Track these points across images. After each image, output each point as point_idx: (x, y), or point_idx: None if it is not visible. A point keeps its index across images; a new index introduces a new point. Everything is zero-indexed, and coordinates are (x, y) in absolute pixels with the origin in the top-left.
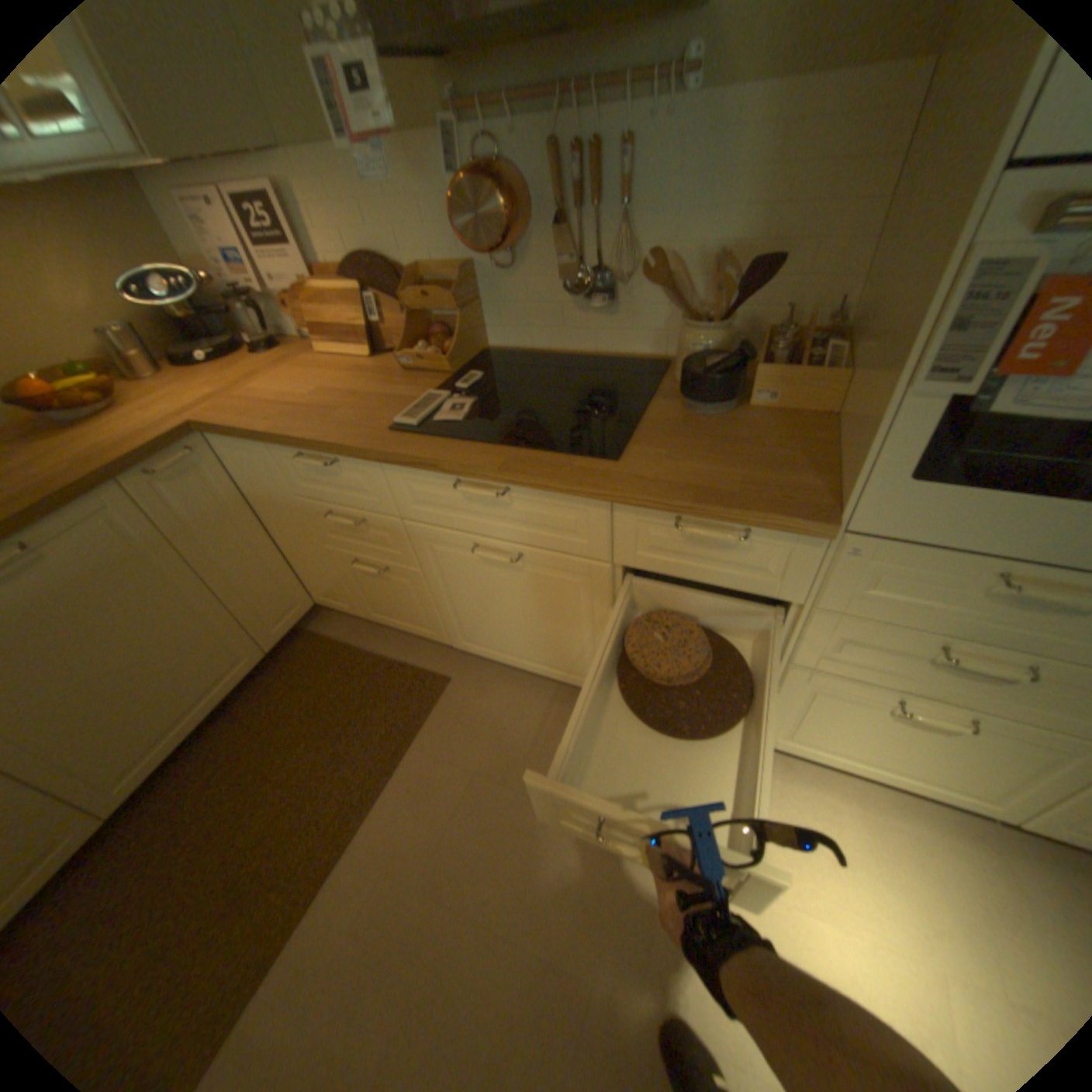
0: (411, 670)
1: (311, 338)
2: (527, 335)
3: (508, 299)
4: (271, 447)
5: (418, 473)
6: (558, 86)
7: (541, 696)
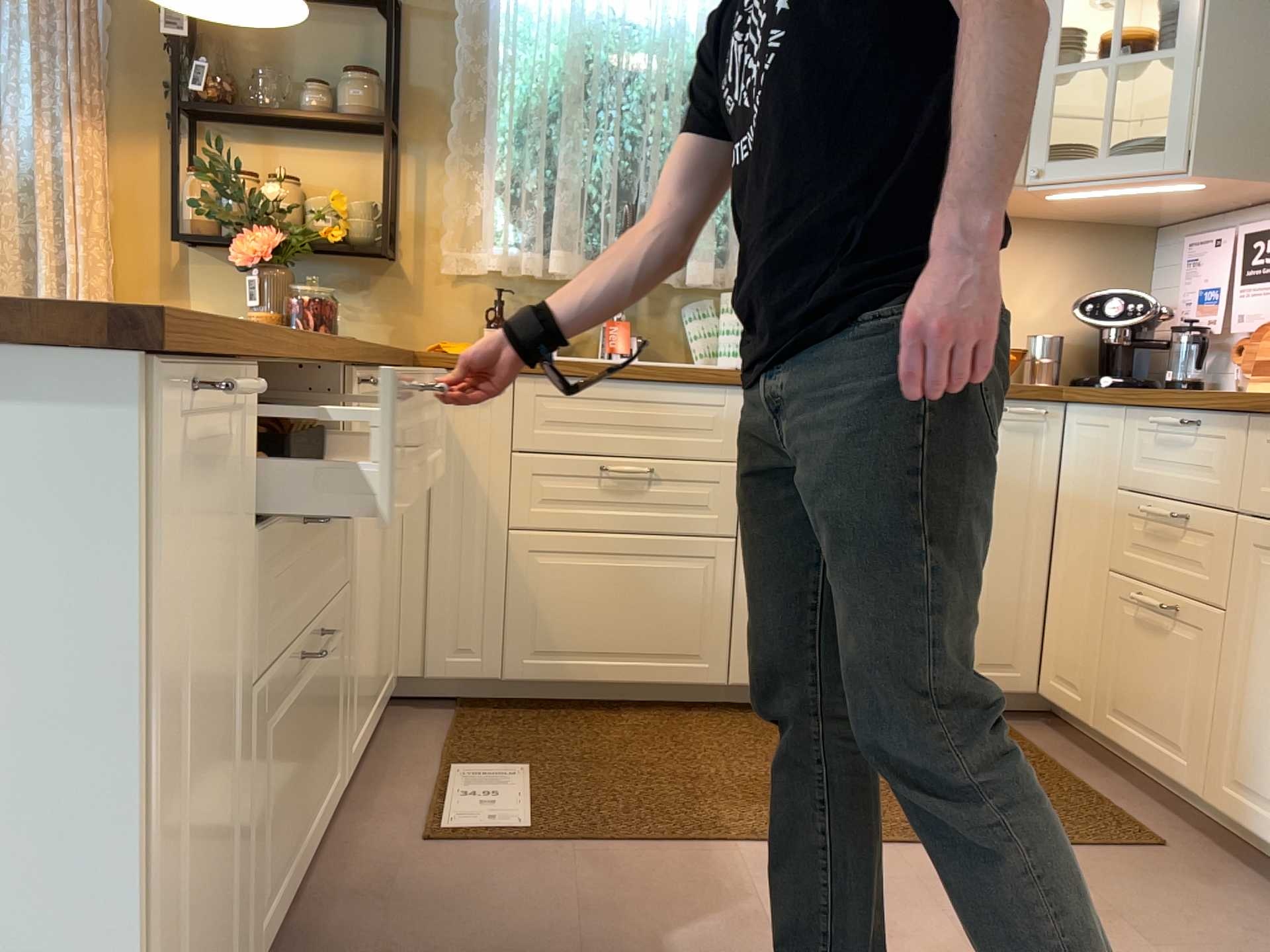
0: (1114, 812)
1: (1254, 379)
2: None
3: None
4: (1134, 417)
5: None
6: None
7: None
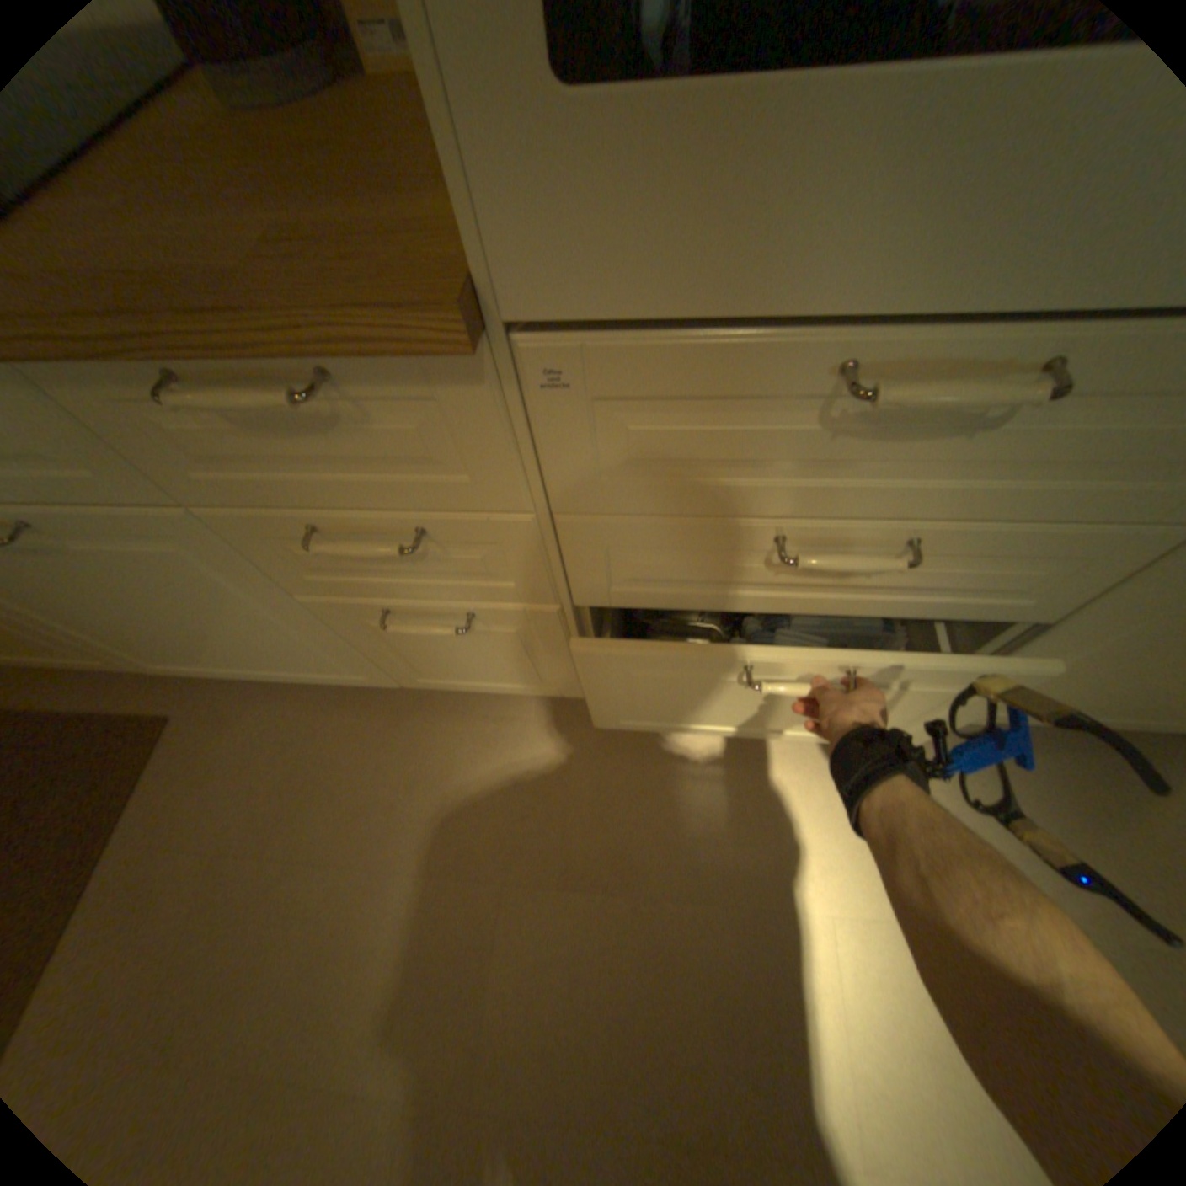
0: (100, 722)
1: None
2: None
3: None
4: None
5: None
6: None
7: (311, 707)
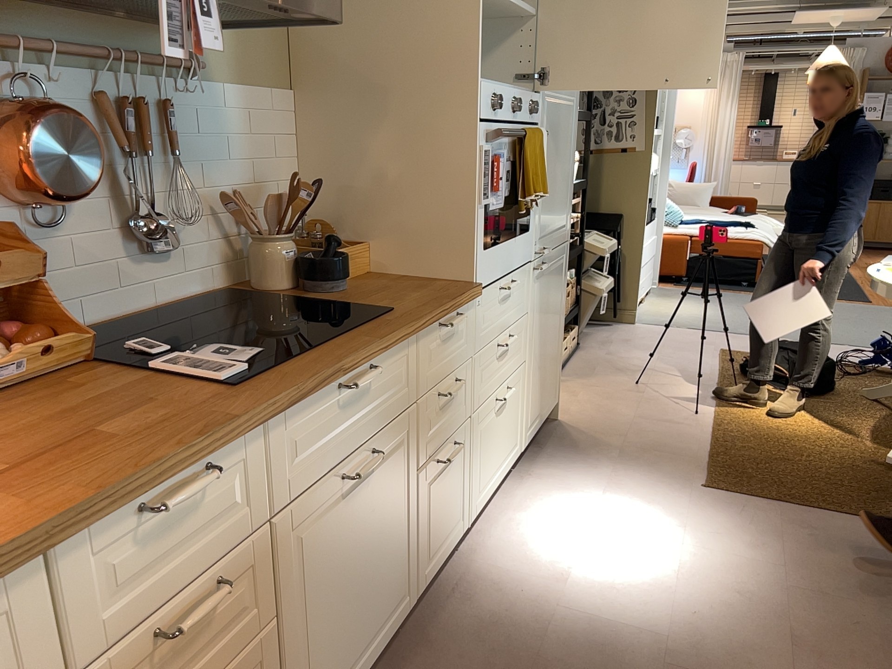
0: None
1: None
2: (76, 311)
3: (49, 269)
4: (63, 553)
5: (303, 407)
6: (113, 56)
7: None
